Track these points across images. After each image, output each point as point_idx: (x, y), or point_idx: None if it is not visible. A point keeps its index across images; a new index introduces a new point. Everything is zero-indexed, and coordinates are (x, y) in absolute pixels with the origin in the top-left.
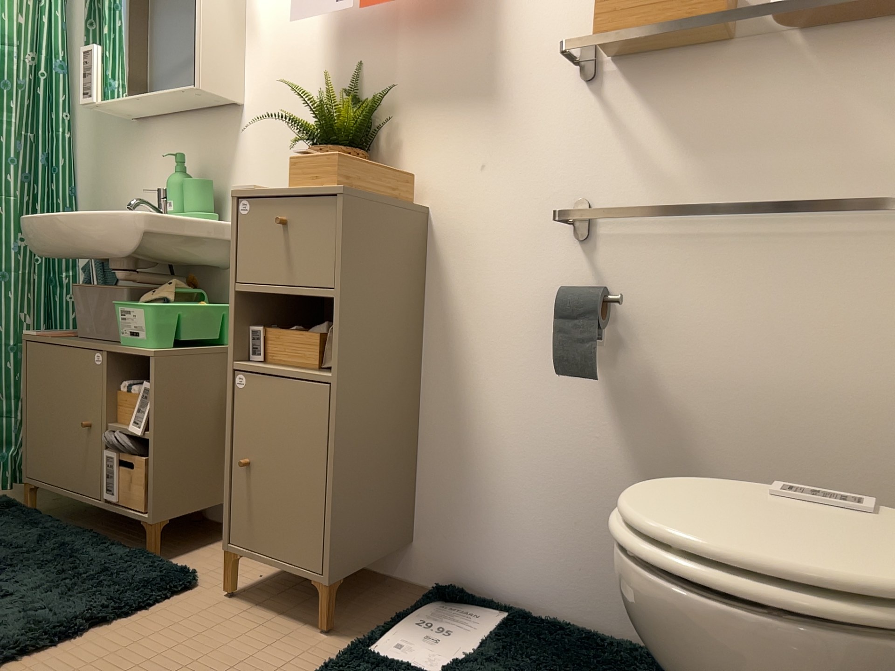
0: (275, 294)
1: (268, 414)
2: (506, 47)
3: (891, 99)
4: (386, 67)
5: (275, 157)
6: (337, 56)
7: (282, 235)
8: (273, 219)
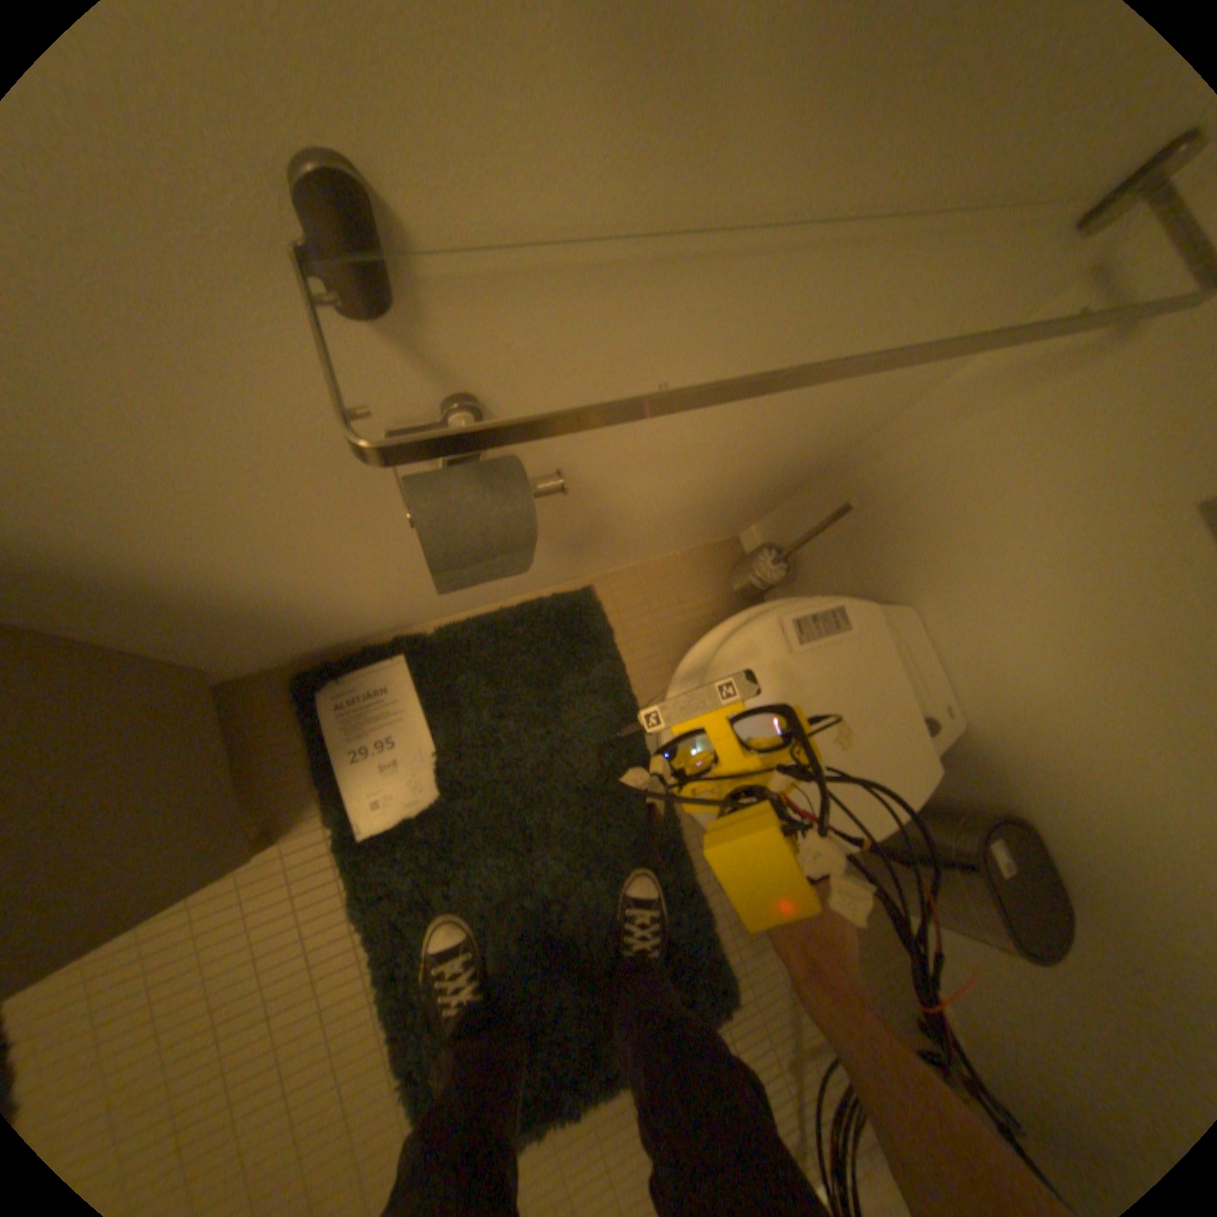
0: None
1: None
2: None
3: None
4: None
5: None
6: None
7: None
8: None
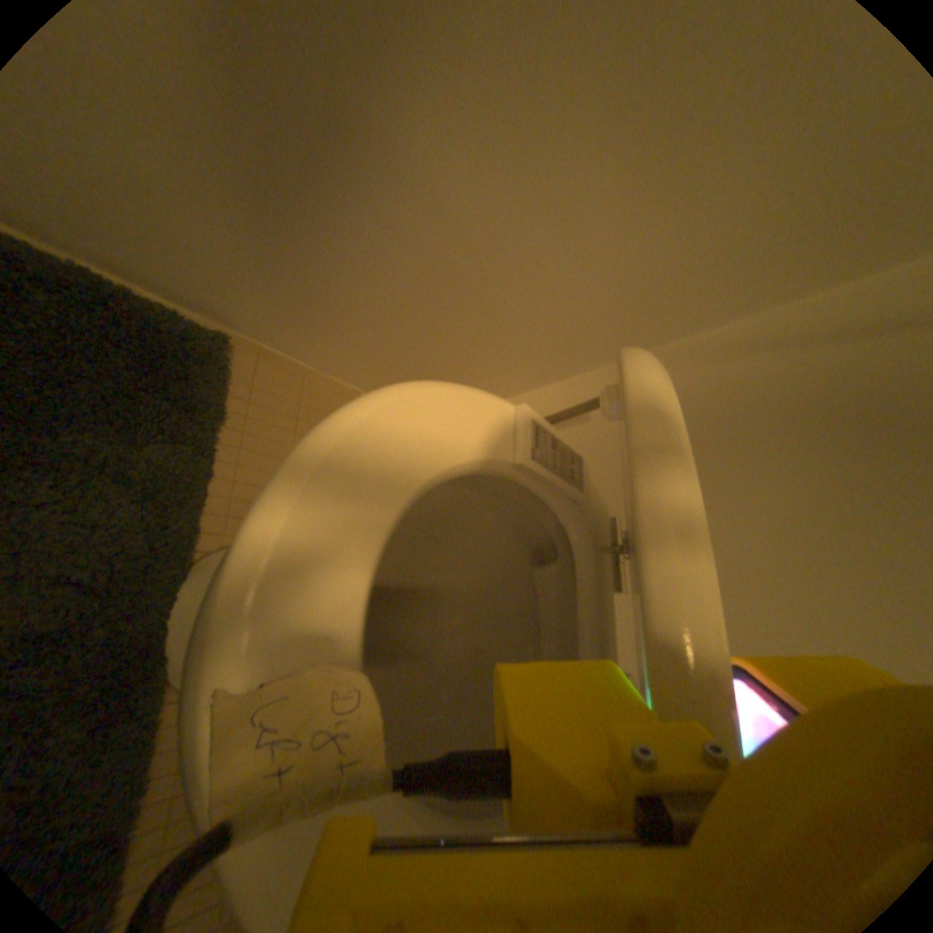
0: None
1: None
2: None
3: None
4: None
5: None
6: None
7: None
8: None
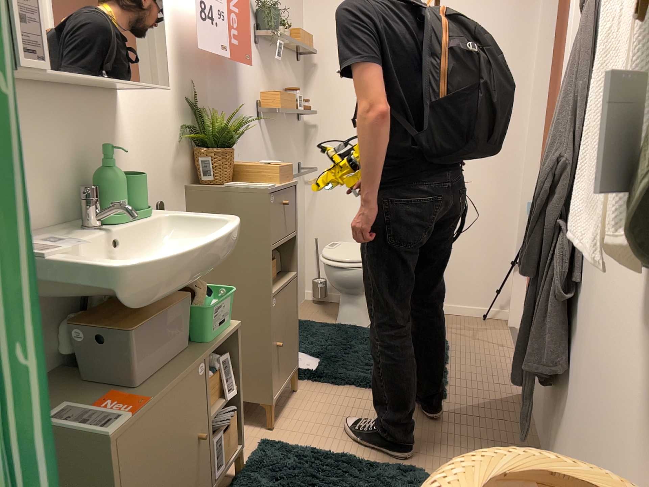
0: (280, 244)
1: (282, 313)
2: (241, 93)
3: (295, 137)
4: (204, 87)
5: (149, 144)
6: (180, 68)
7: (283, 210)
8: (280, 201)
